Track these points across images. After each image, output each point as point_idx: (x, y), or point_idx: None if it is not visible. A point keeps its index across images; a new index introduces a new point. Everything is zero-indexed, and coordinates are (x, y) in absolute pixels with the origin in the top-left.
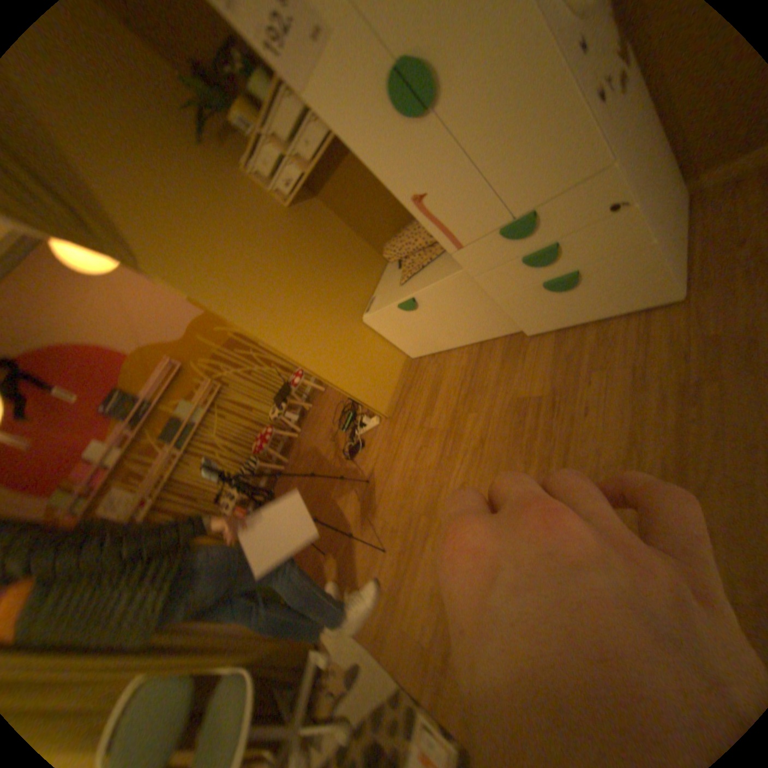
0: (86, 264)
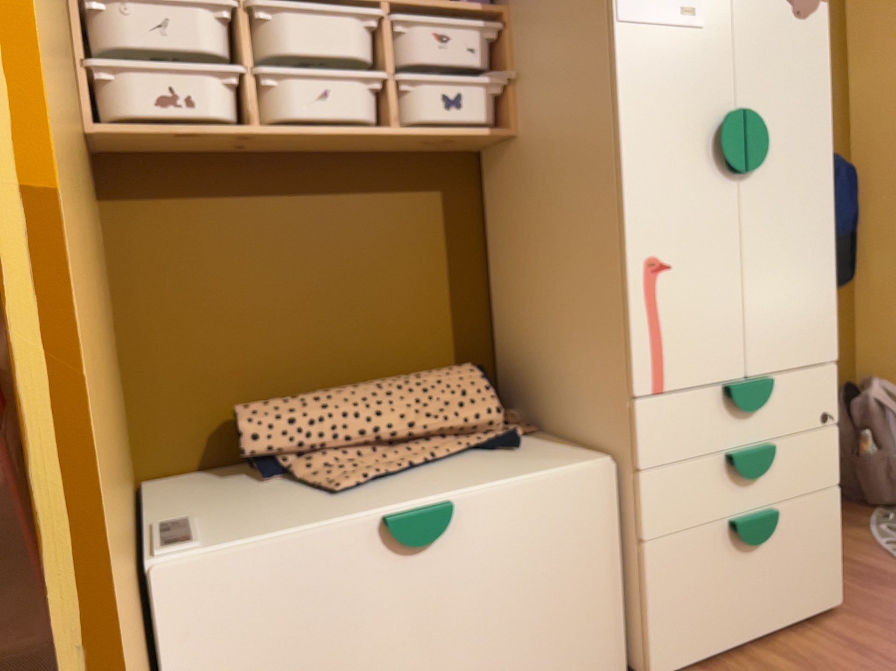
0: None
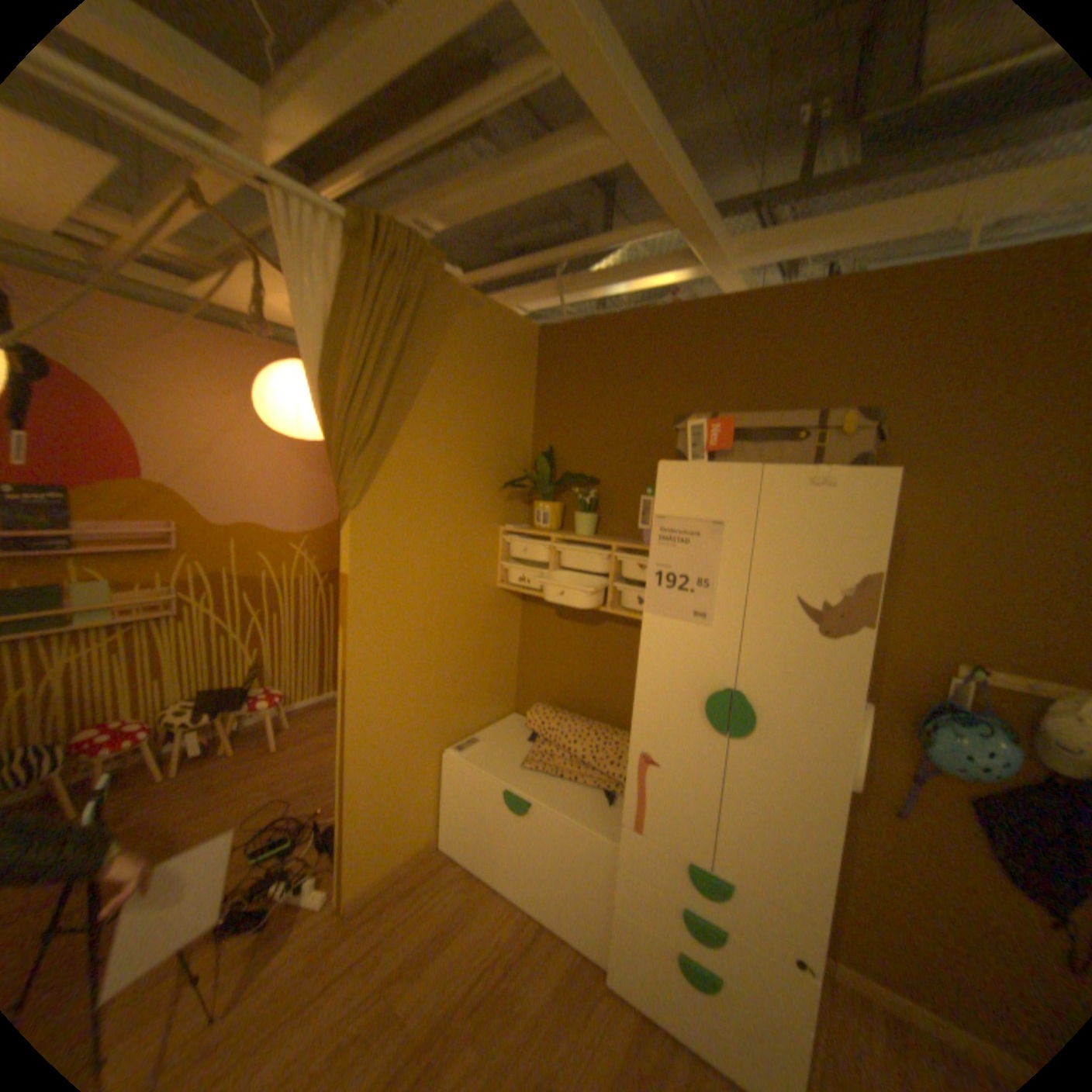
0: (265, 413)
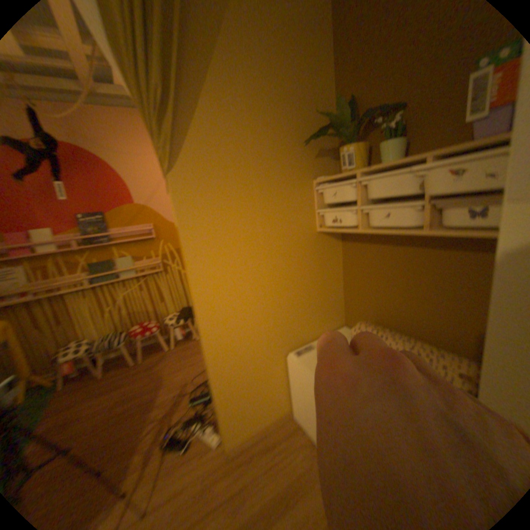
0: None
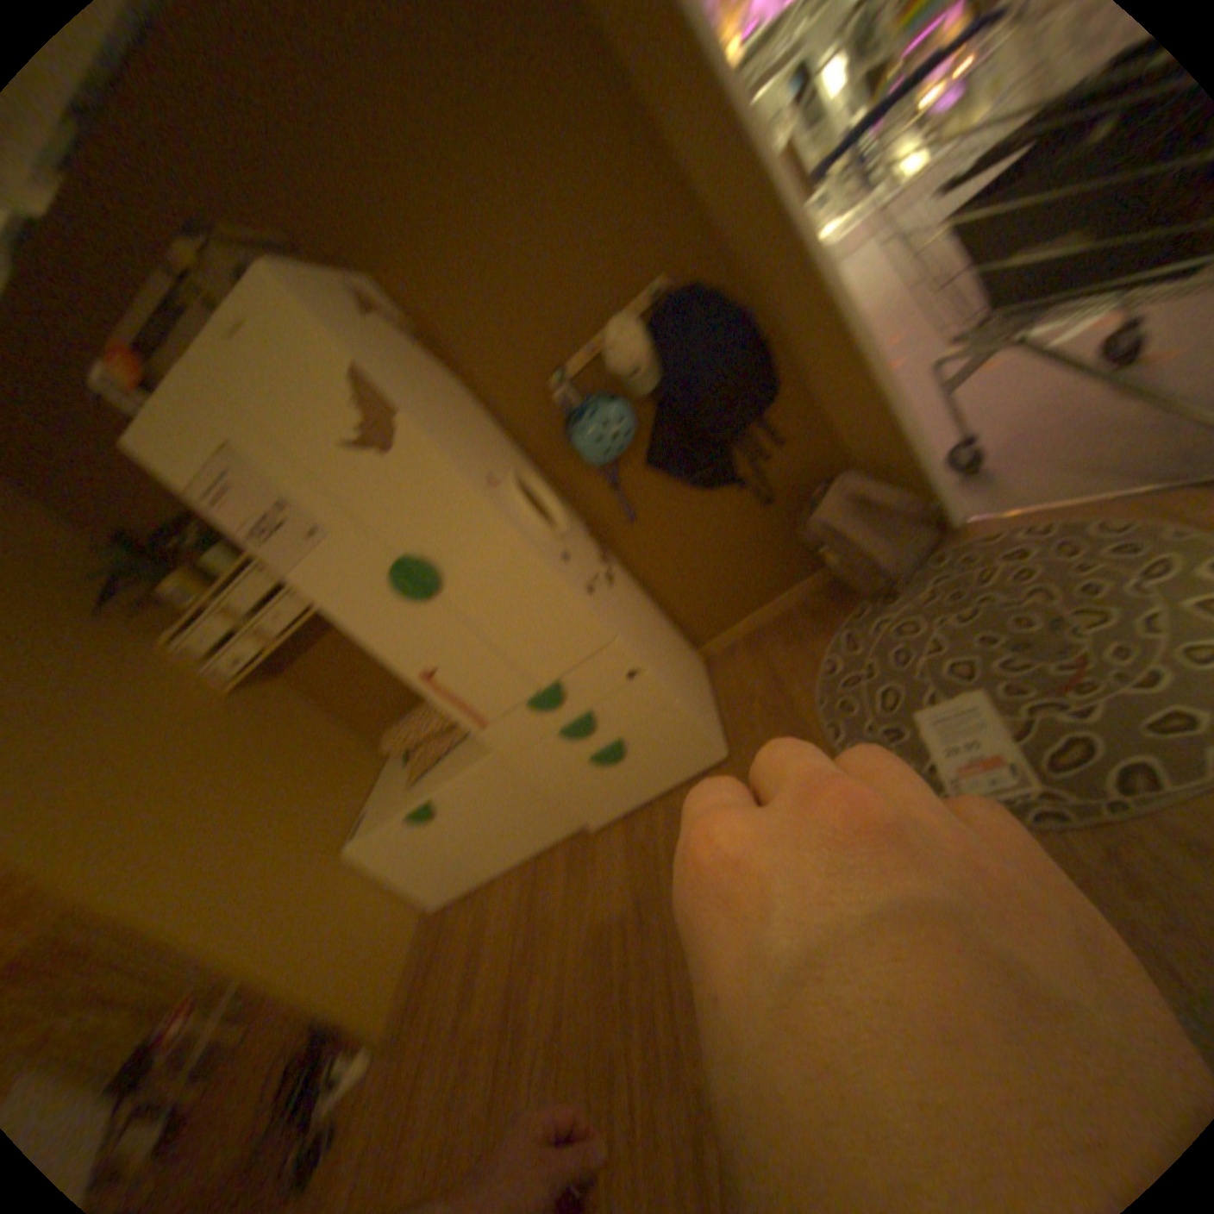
0: None
